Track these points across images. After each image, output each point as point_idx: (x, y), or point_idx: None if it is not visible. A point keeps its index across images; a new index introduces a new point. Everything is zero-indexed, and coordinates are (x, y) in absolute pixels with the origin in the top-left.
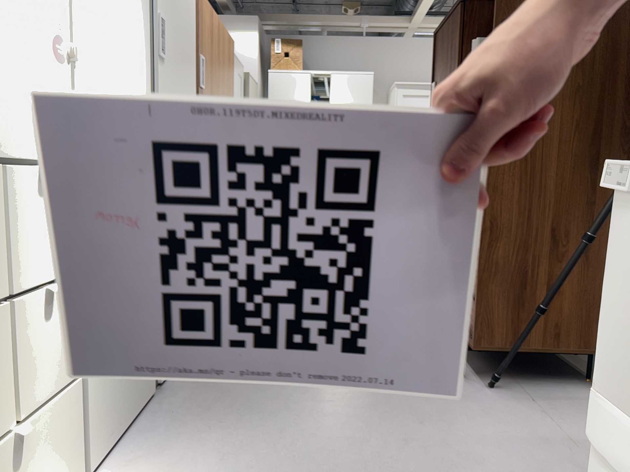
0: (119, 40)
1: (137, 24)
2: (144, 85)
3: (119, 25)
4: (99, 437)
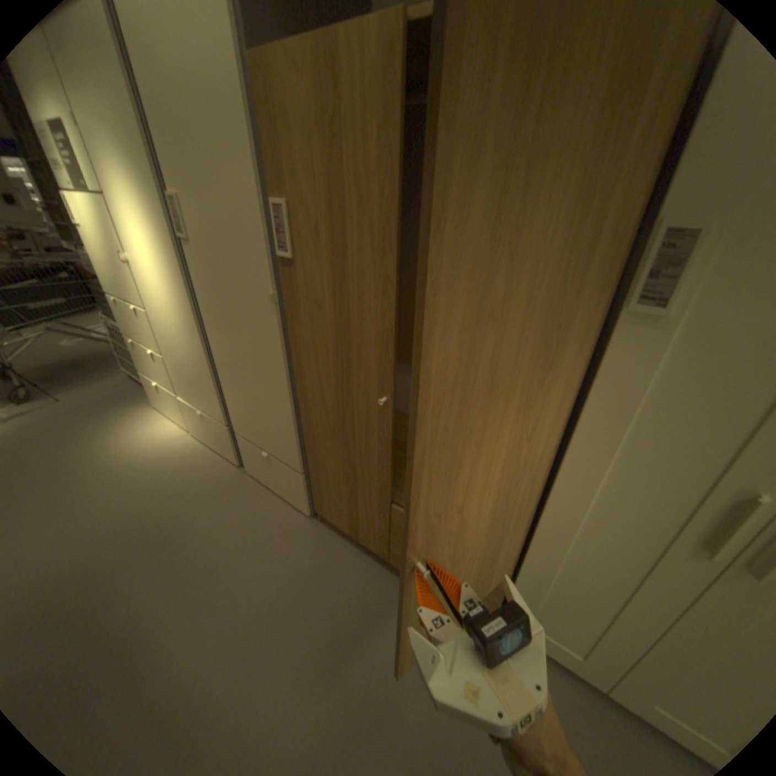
0: (147, 240)
1: (154, 219)
2: (175, 268)
3: (143, 229)
4: (194, 429)
